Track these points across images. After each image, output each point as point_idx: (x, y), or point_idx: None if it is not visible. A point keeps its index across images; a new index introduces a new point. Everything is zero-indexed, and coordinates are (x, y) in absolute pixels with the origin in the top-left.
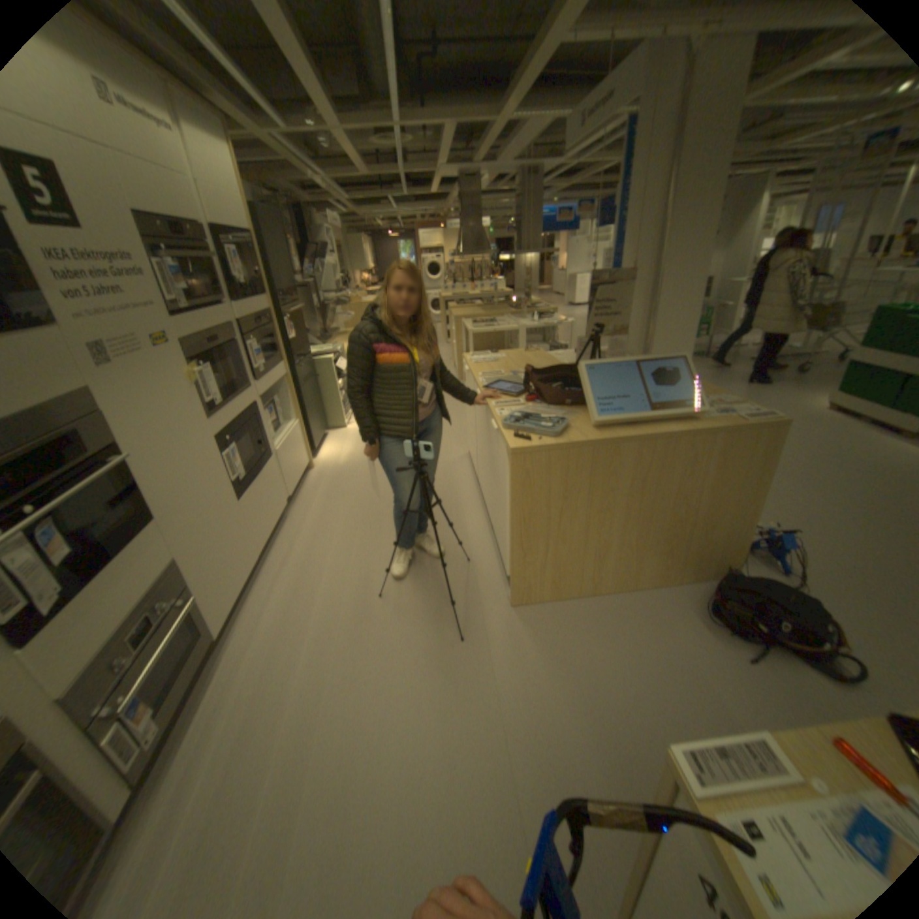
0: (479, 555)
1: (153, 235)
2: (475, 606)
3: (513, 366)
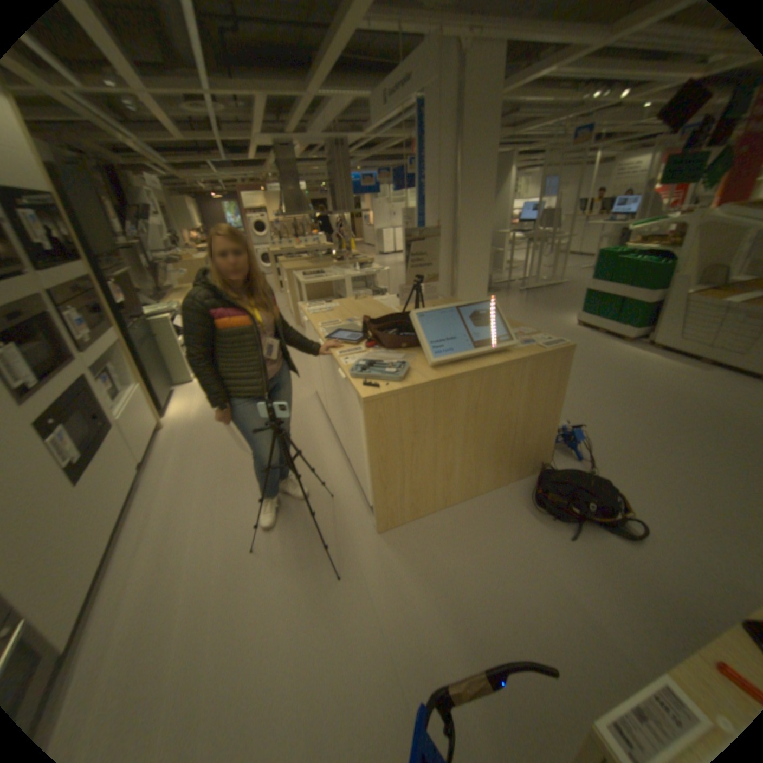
0: (341, 489)
1: None
2: (345, 540)
3: (348, 313)
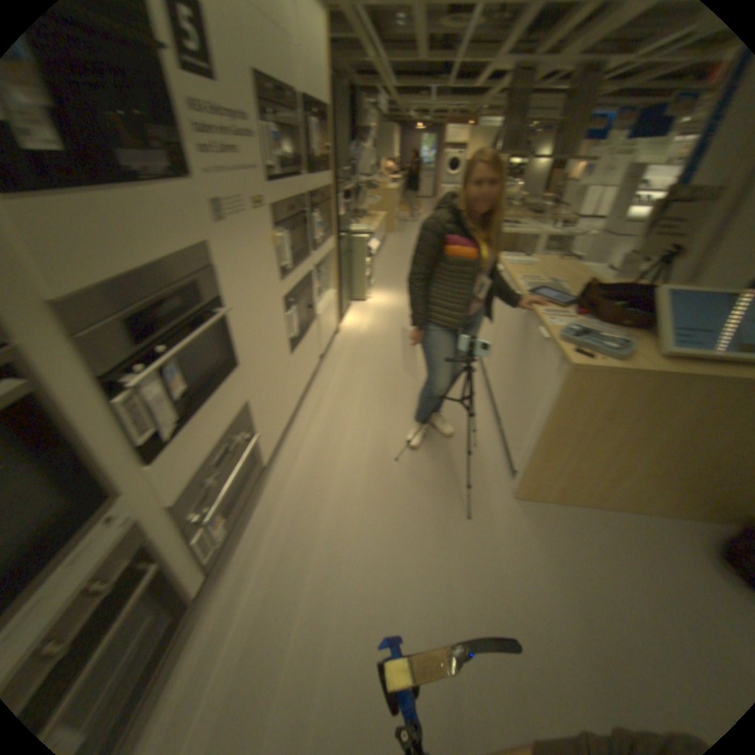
0: (486, 443)
1: (265, 99)
2: (482, 489)
3: (549, 272)
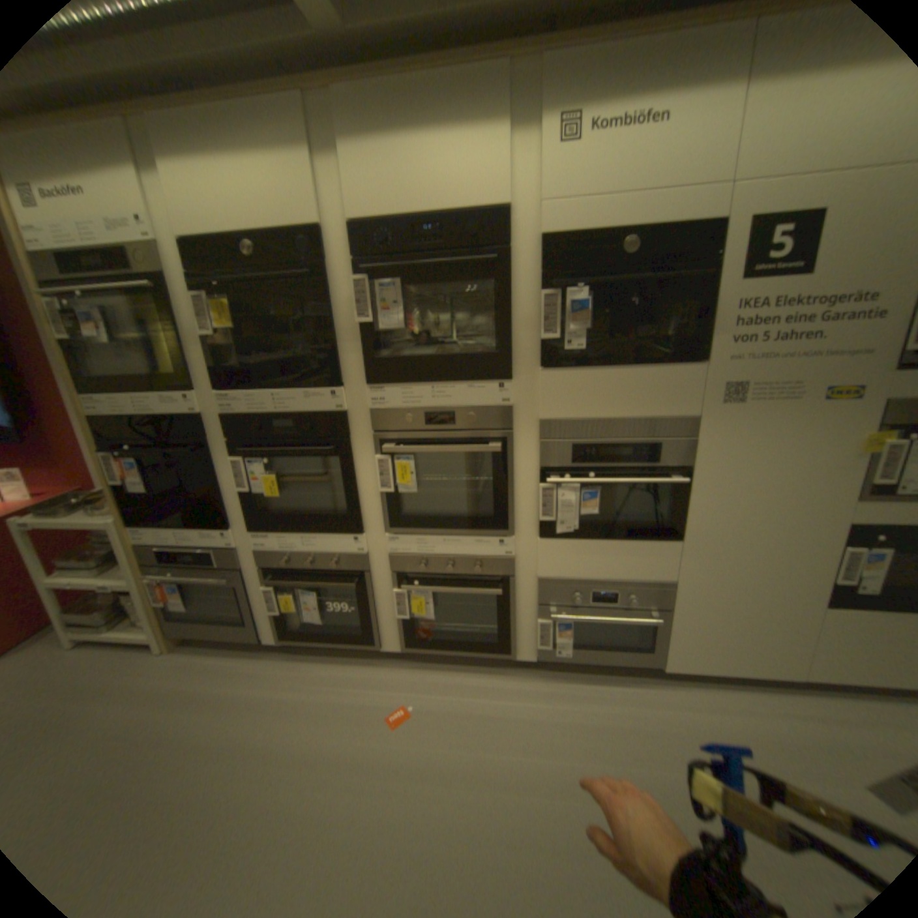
0: None
1: None
2: None
3: None
